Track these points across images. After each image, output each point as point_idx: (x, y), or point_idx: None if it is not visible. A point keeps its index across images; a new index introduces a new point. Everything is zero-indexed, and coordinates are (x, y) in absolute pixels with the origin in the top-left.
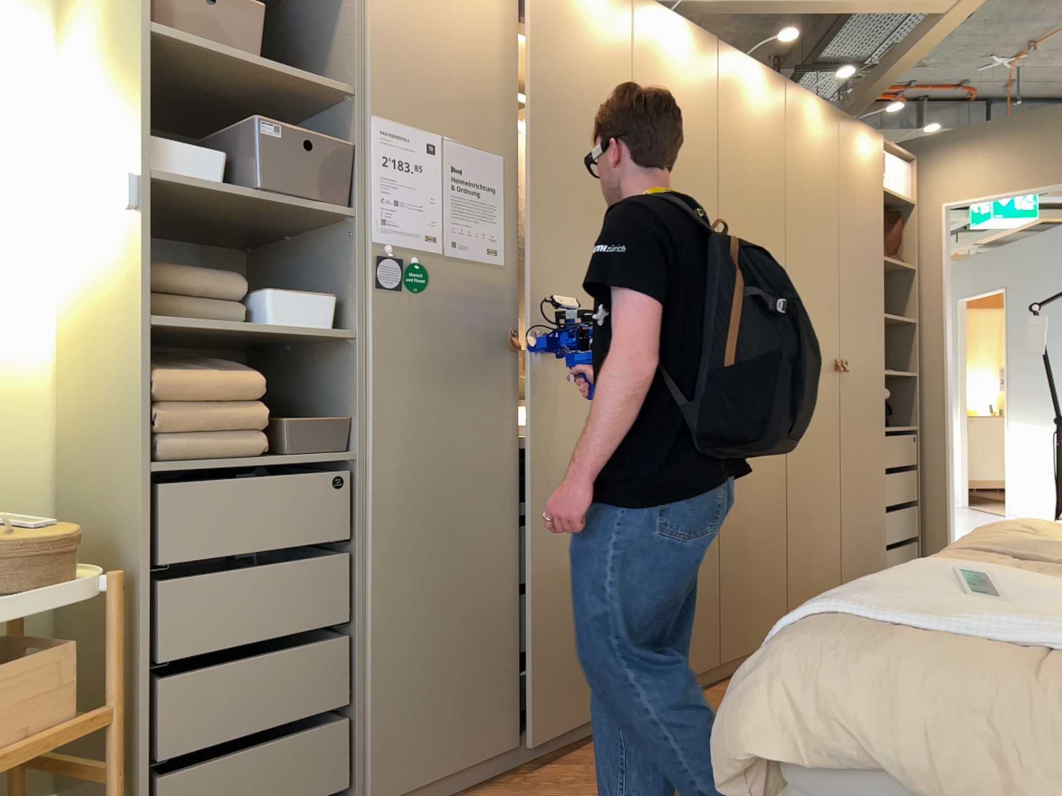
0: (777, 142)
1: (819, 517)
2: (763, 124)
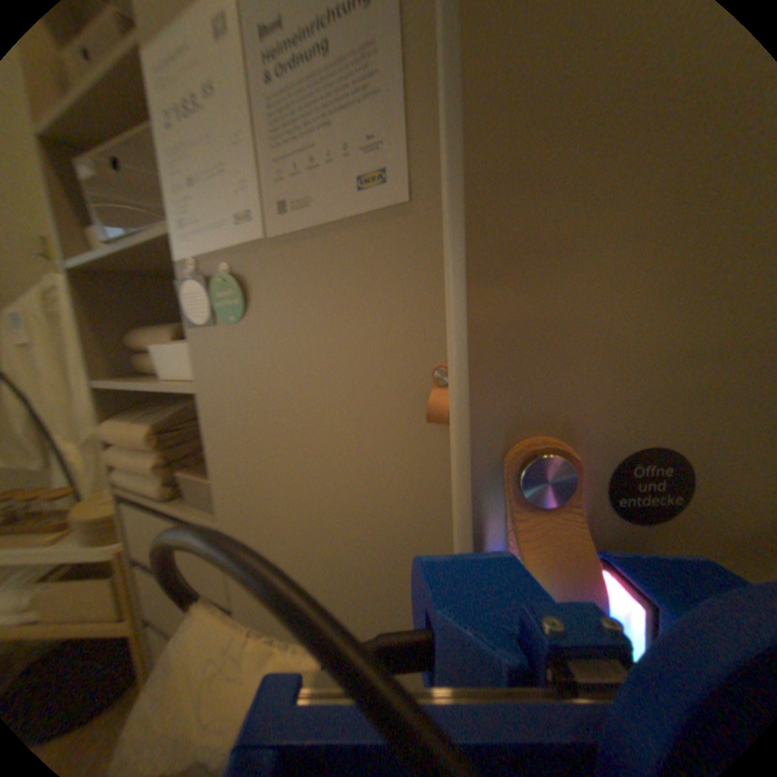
0: None
1: None
2: None
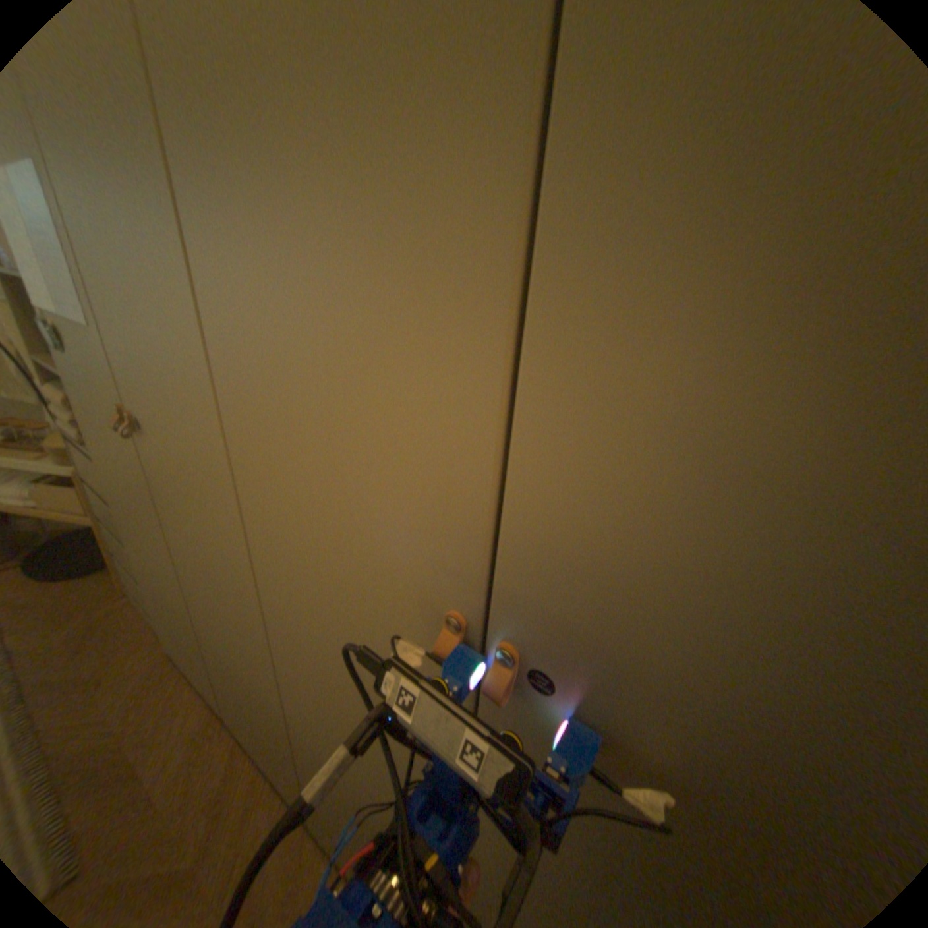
0: None
1: None
2: None
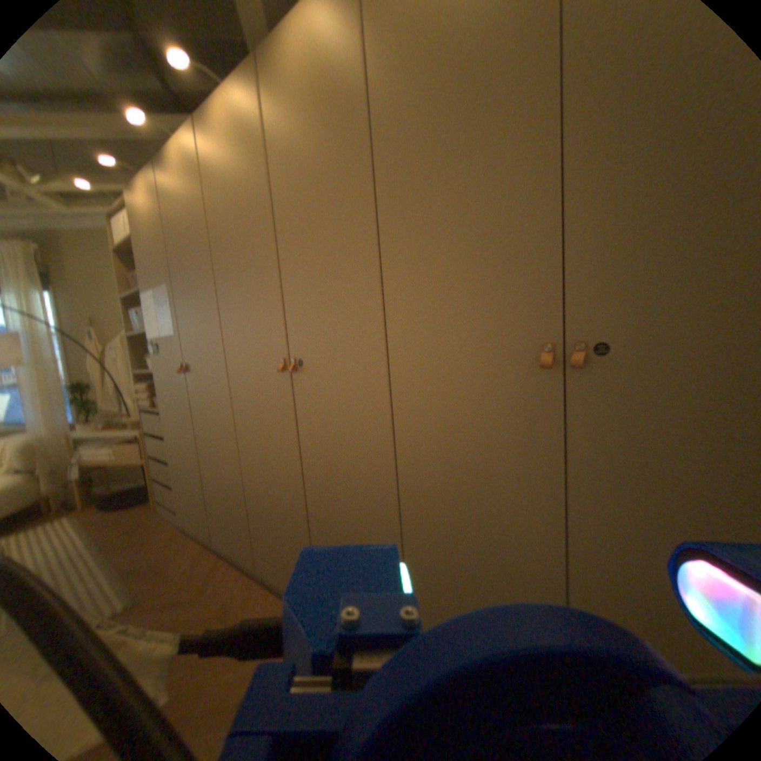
0: (343, 69)
1: (479, 586)
2: (319, 69)
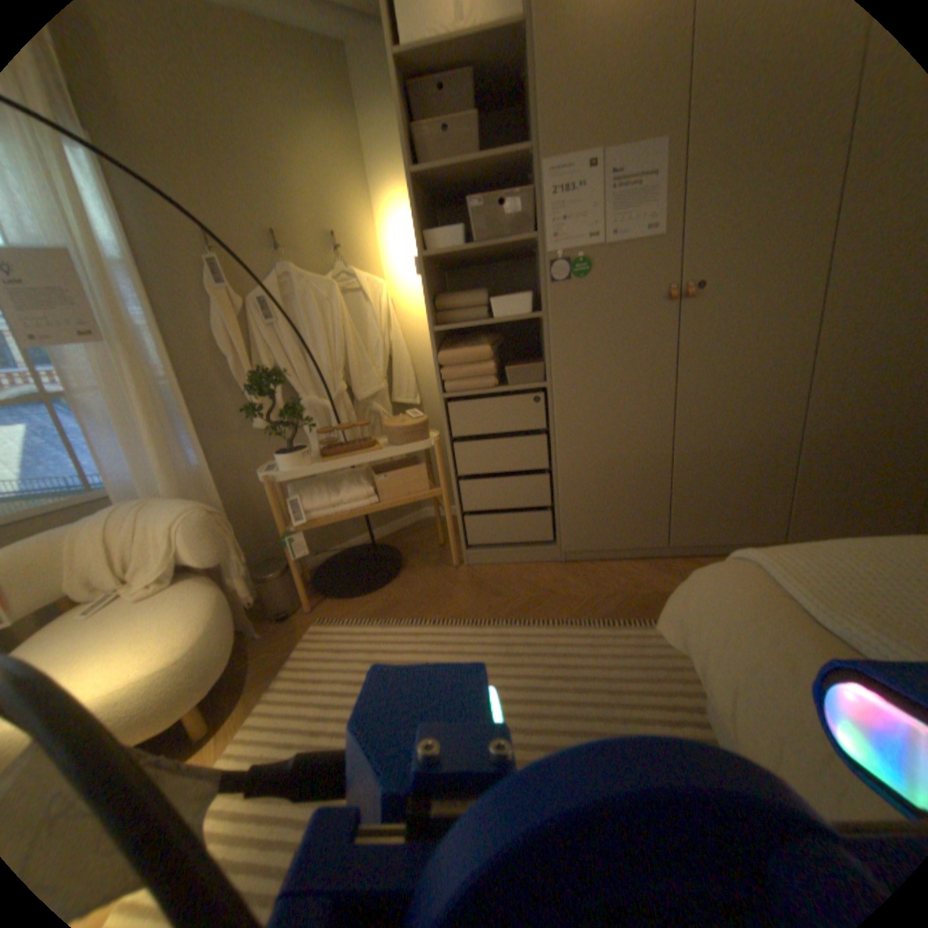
0: None
1: None
2: None
